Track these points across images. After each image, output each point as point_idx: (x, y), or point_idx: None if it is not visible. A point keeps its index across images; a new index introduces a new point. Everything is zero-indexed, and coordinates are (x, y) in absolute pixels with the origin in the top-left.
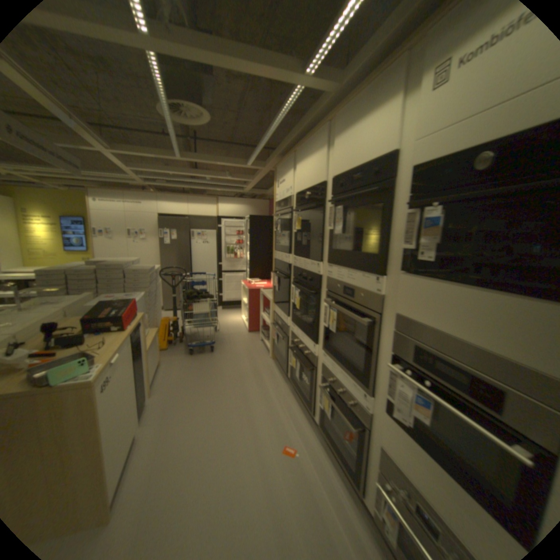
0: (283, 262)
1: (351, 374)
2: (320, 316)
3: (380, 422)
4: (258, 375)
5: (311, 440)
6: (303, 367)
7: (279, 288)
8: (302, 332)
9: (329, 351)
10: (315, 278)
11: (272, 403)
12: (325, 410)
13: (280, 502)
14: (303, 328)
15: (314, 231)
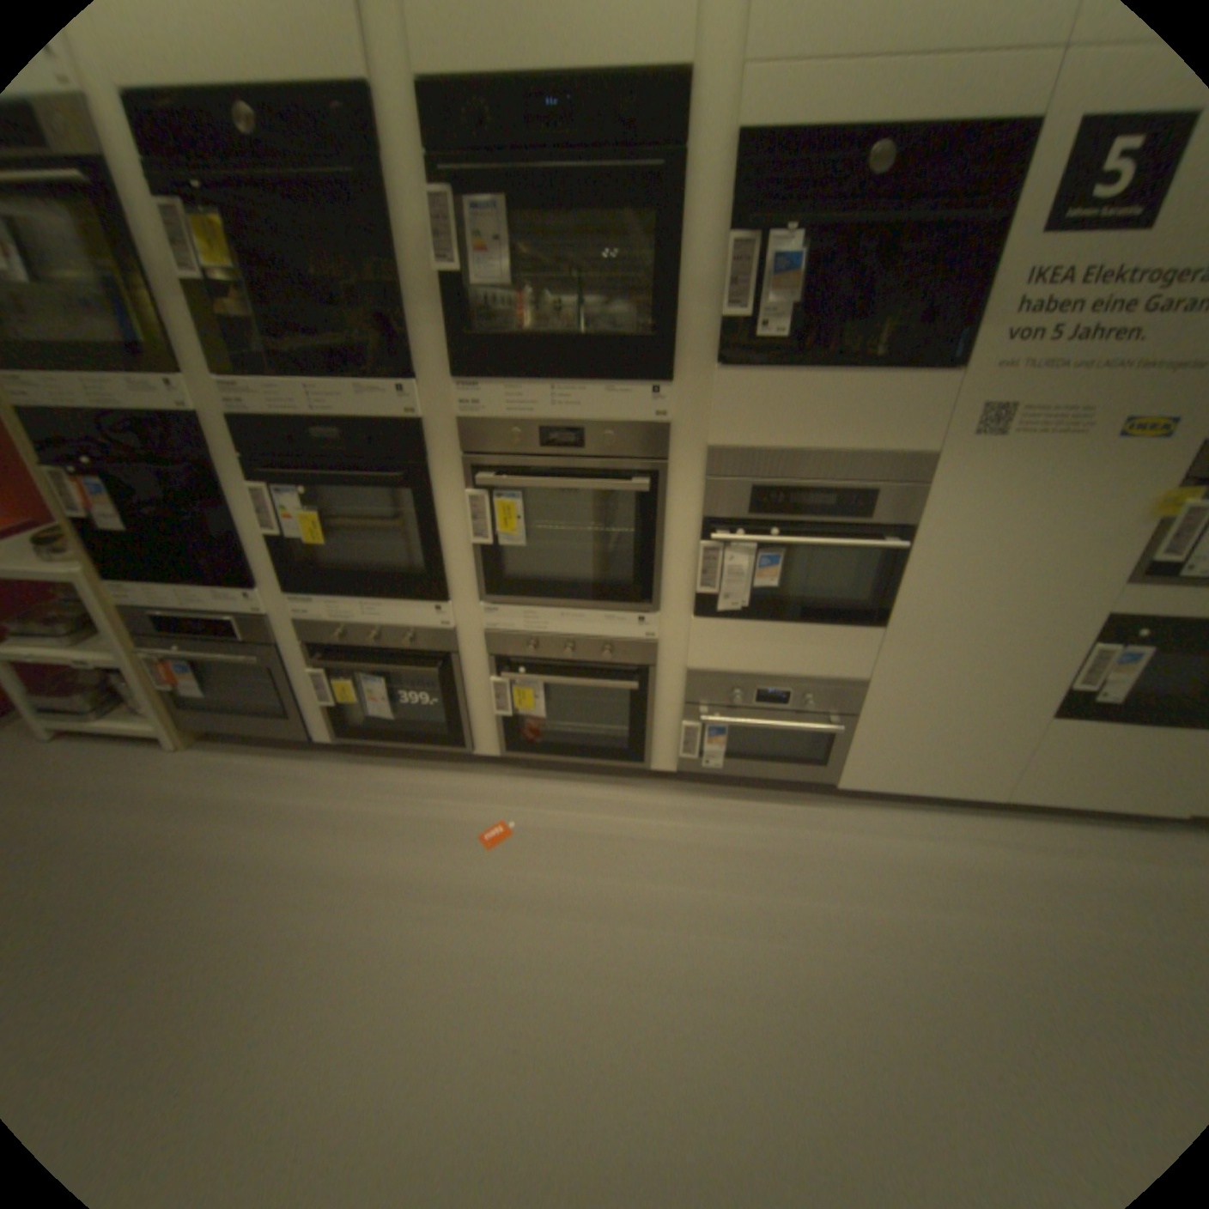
0: (121, 411)
1: (597, 602)
2: (443, 530)
3: (676, 639)
4: (203, 808)
5: (494, 787)
6: (421, 672)
7: (121, 515)
8: (365, 599)
9: (508, 592)
10: (401, 432)
11: (340, 815)
12: (519, 712)
13: (576, 893)
14: (371, 585)
15: (302, 275)
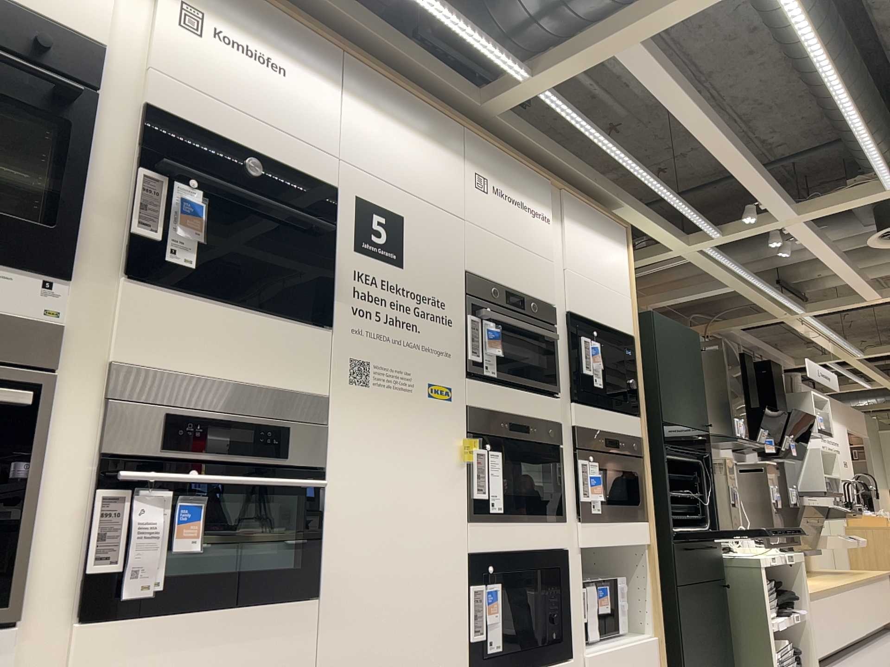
0: None
1: None
2: None
3: None
4: None
5: None
6: None
7: None
8: None
9: None
10: None
11: None
12: None
13: None
14: None
15: None
